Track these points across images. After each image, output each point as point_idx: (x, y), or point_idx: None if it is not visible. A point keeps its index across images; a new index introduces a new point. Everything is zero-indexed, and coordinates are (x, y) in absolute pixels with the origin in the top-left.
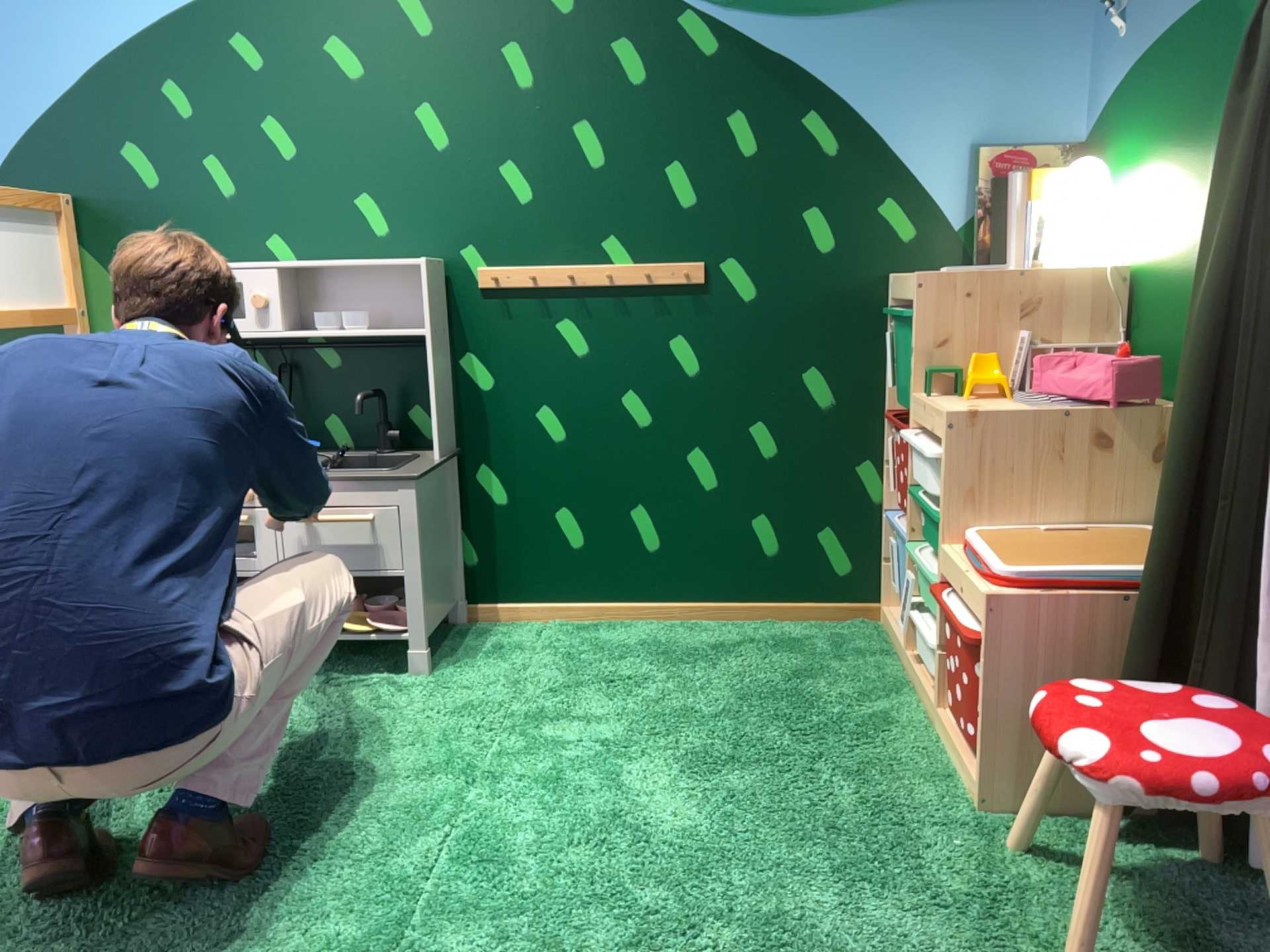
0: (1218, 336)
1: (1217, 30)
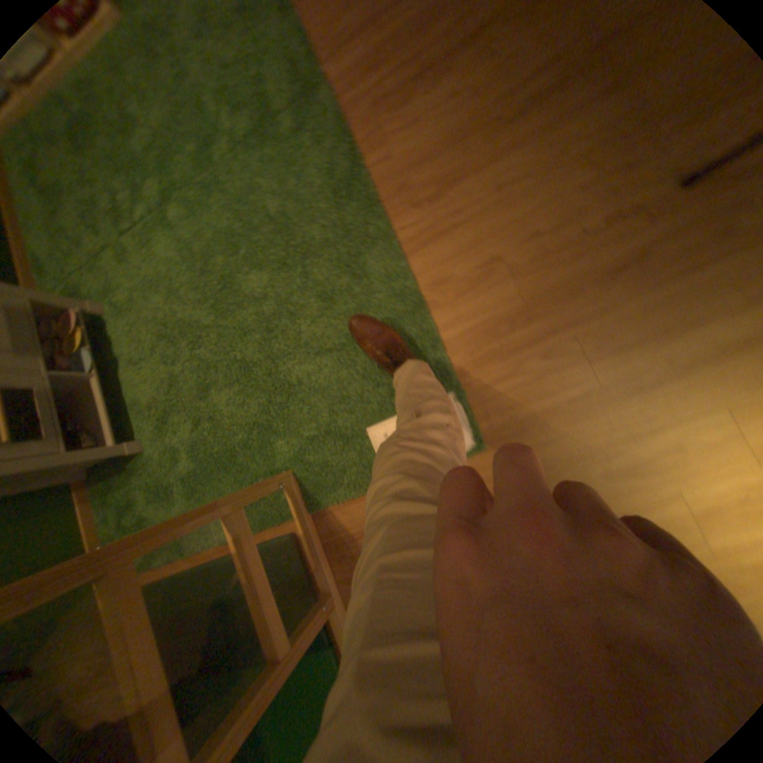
0: None
1: None
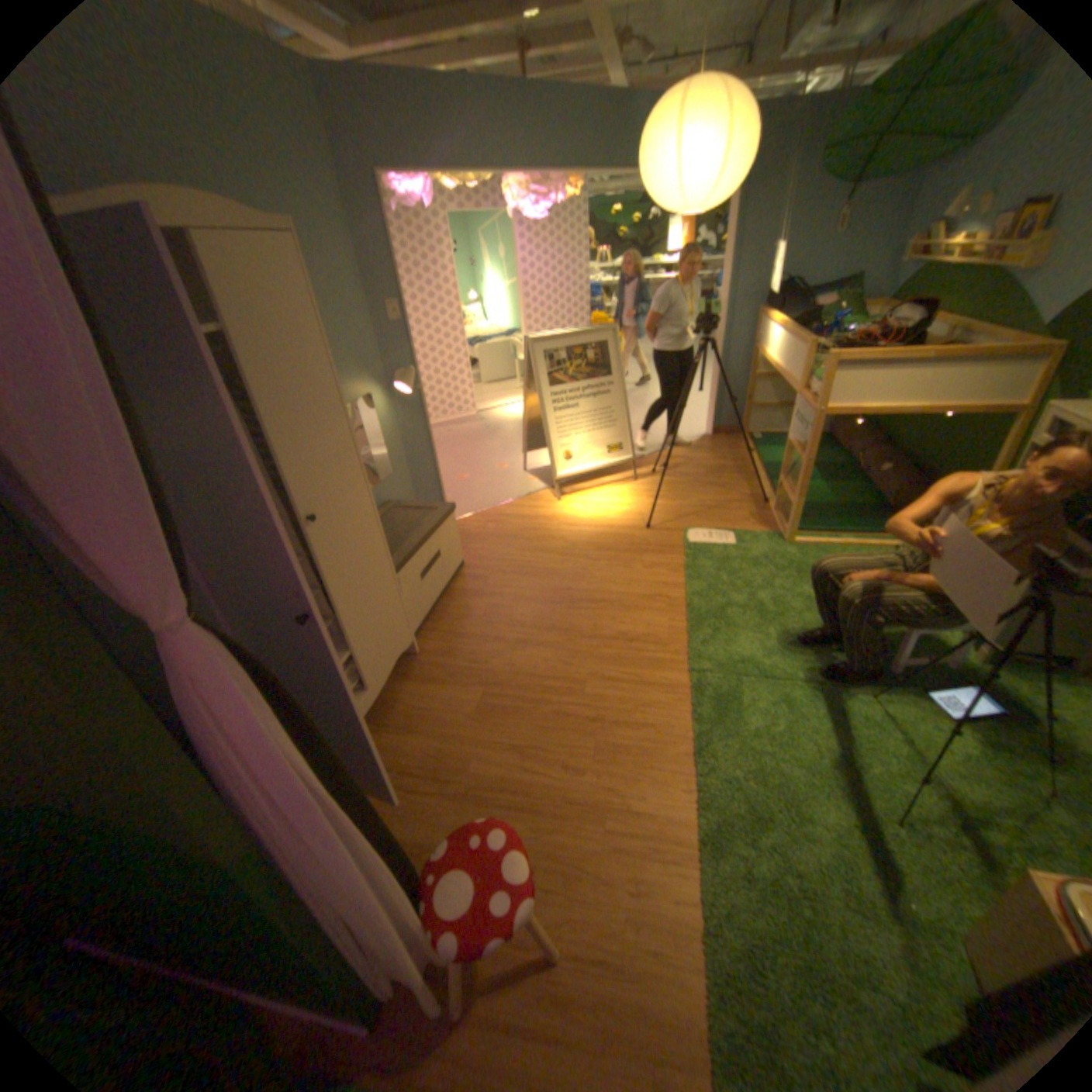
0: None
1: None
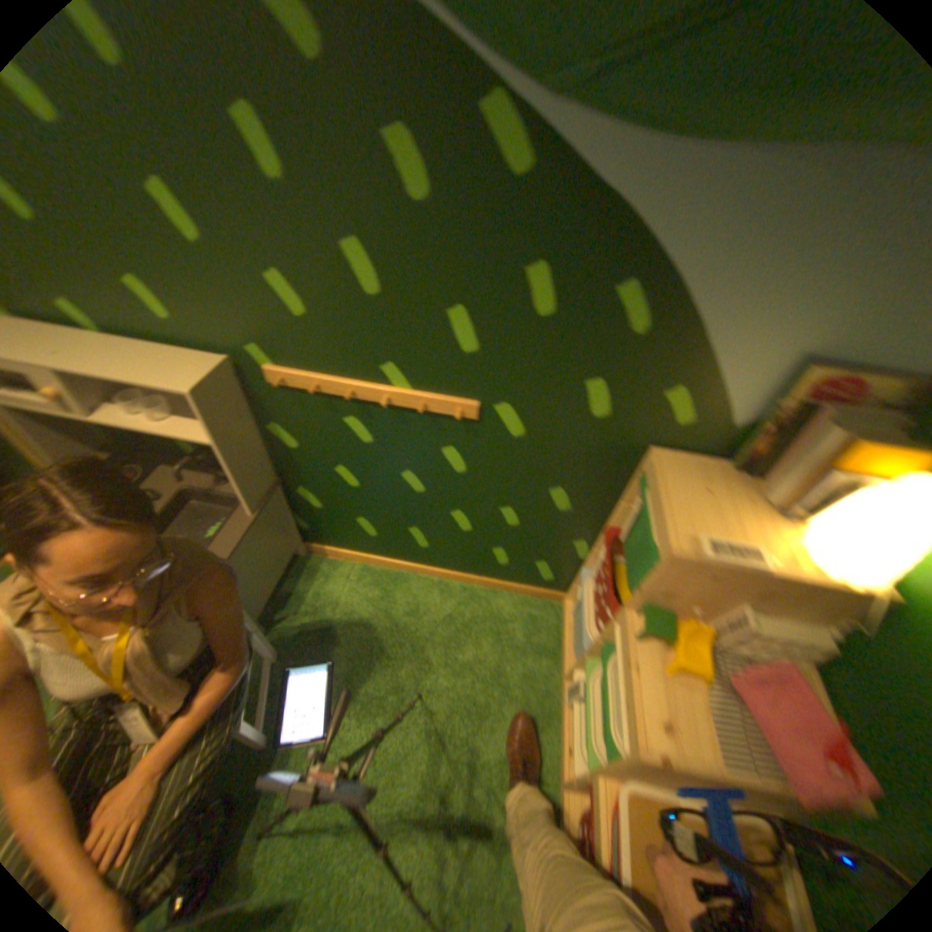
0: None
1: None
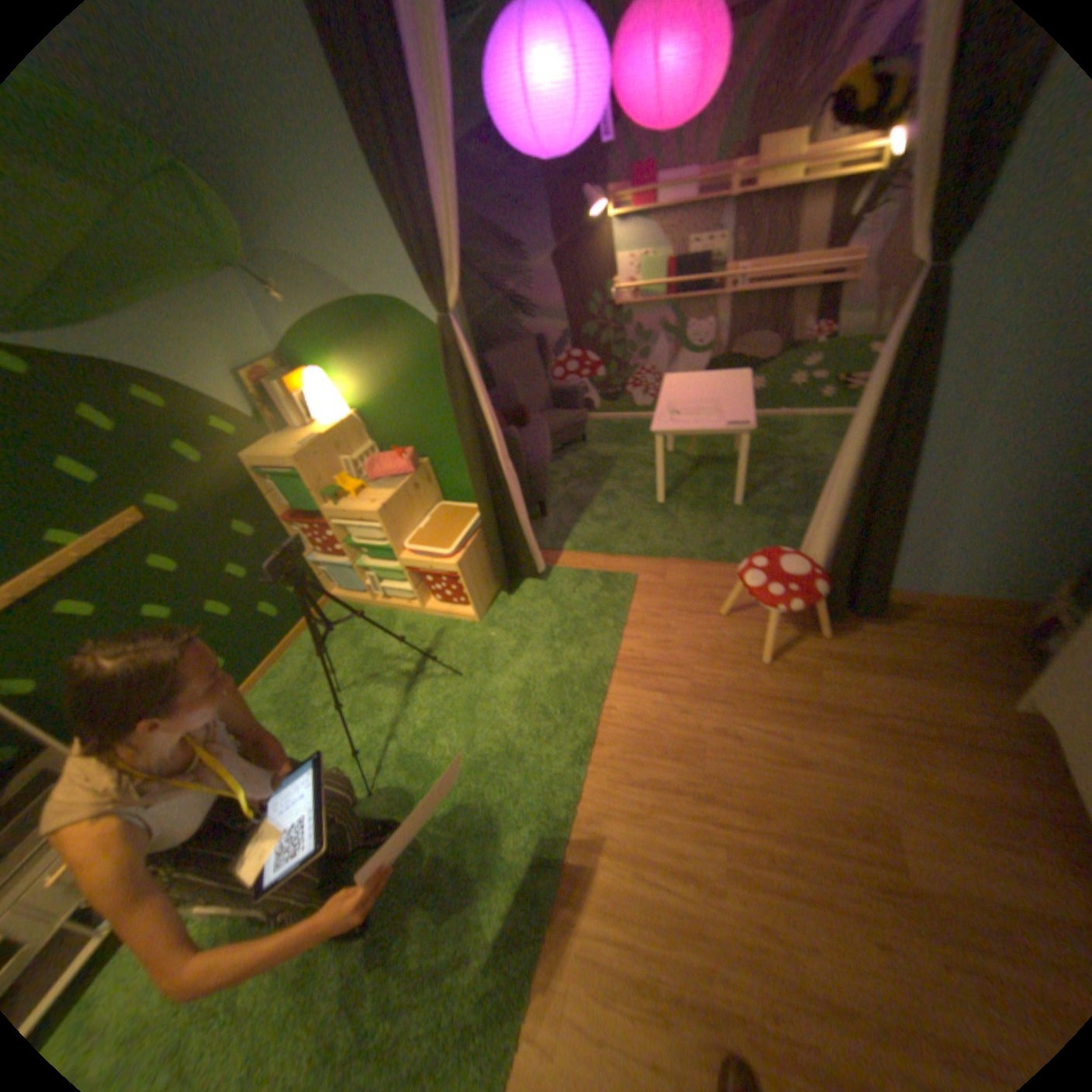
0: (478, 450)
1: (364, 316)
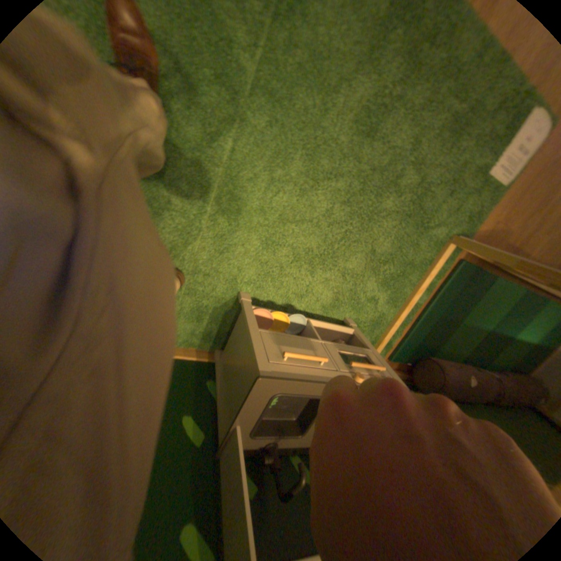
0: None
1: None
